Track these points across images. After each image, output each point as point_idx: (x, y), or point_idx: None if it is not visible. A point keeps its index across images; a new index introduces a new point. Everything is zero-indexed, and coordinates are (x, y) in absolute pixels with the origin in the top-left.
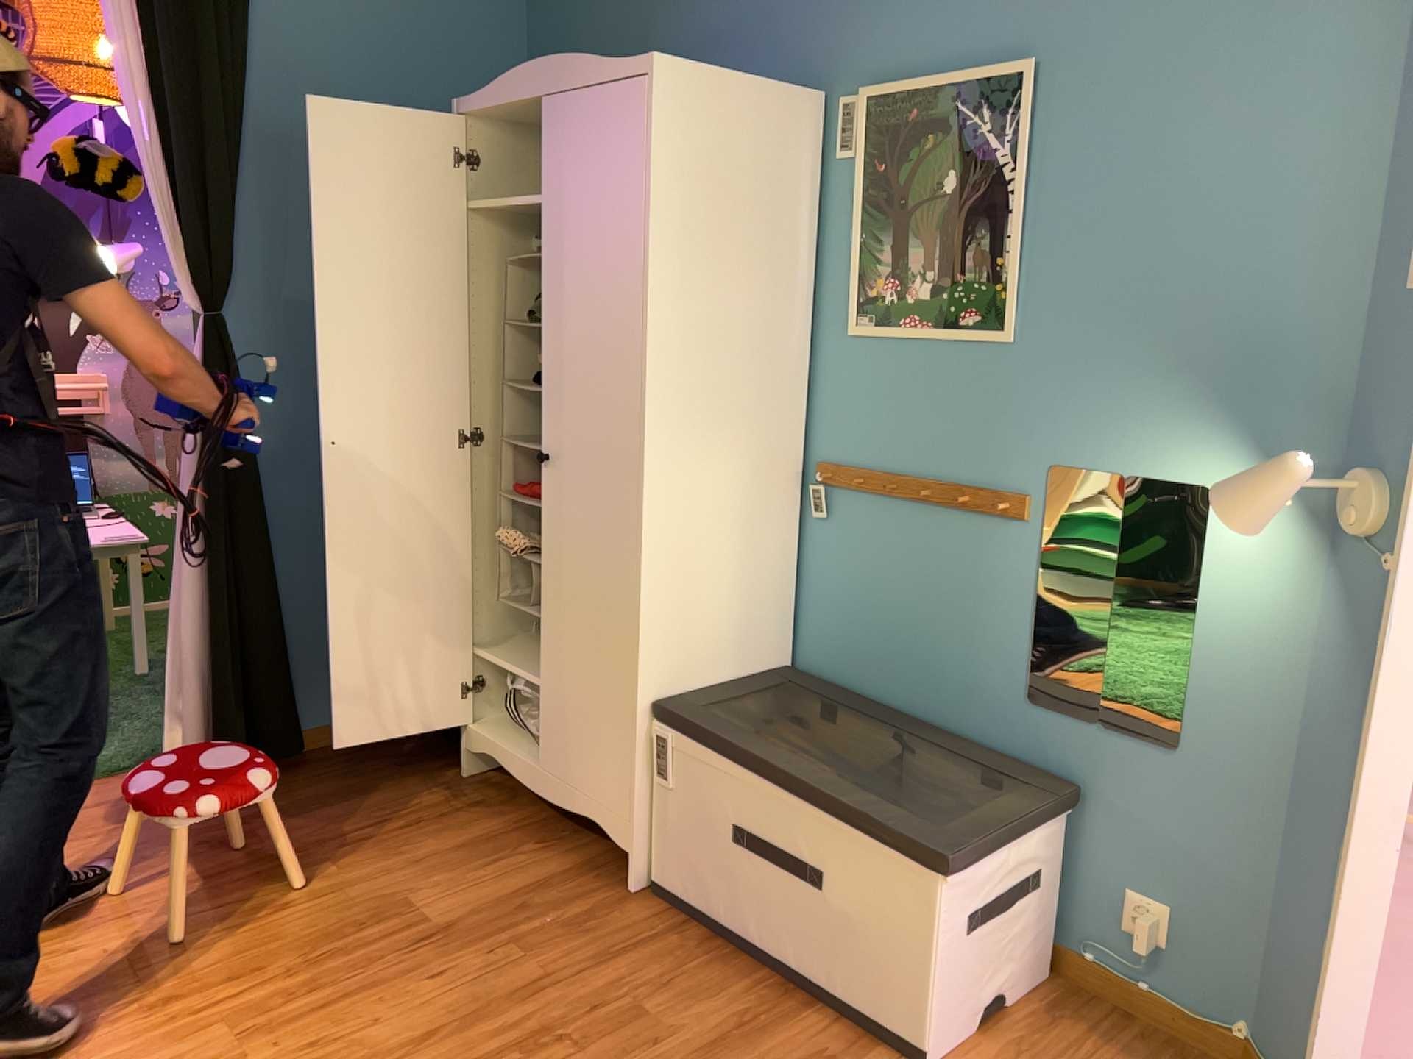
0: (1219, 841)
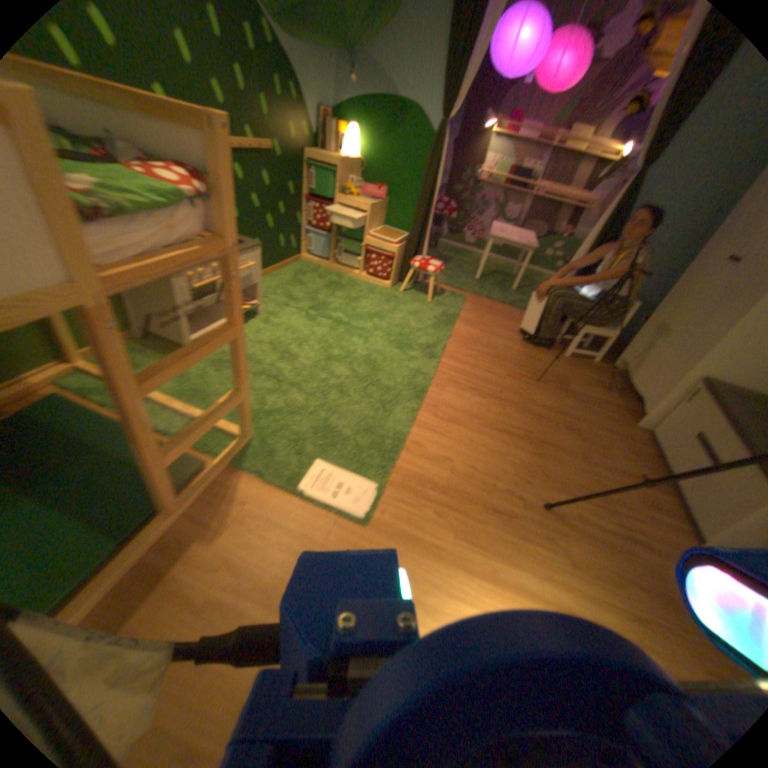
0: None
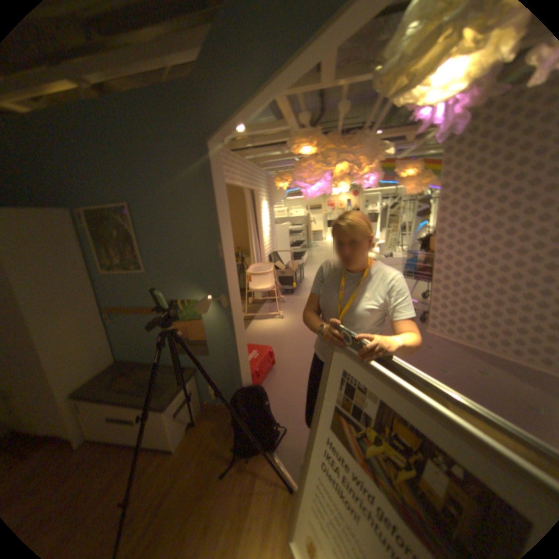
0: (222, 372)
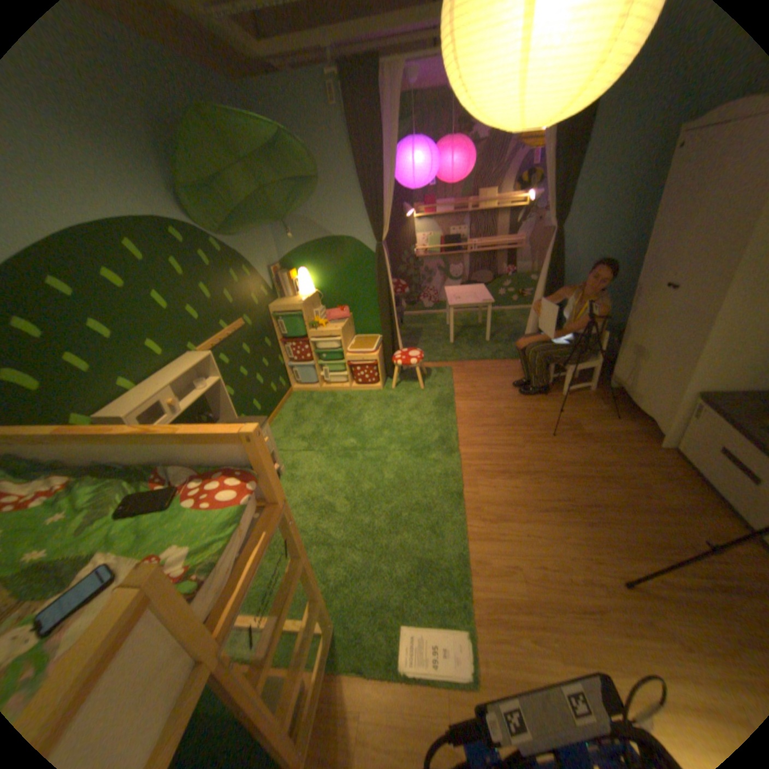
0: None
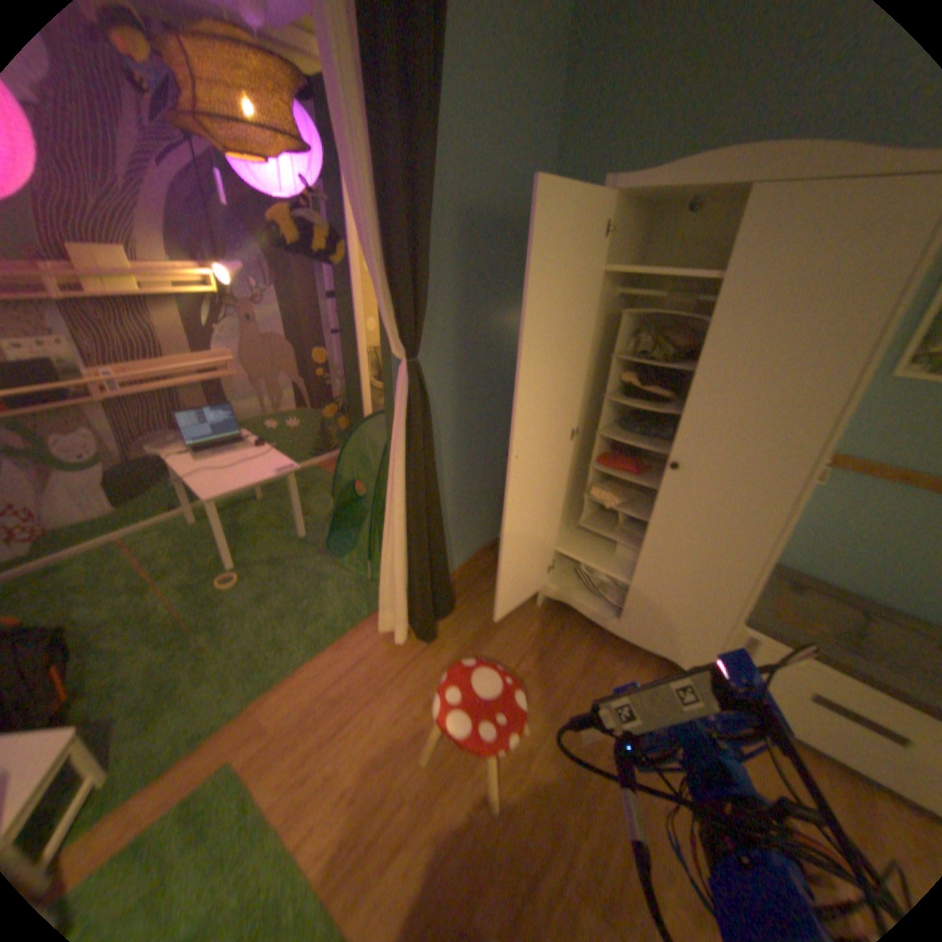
0: None
